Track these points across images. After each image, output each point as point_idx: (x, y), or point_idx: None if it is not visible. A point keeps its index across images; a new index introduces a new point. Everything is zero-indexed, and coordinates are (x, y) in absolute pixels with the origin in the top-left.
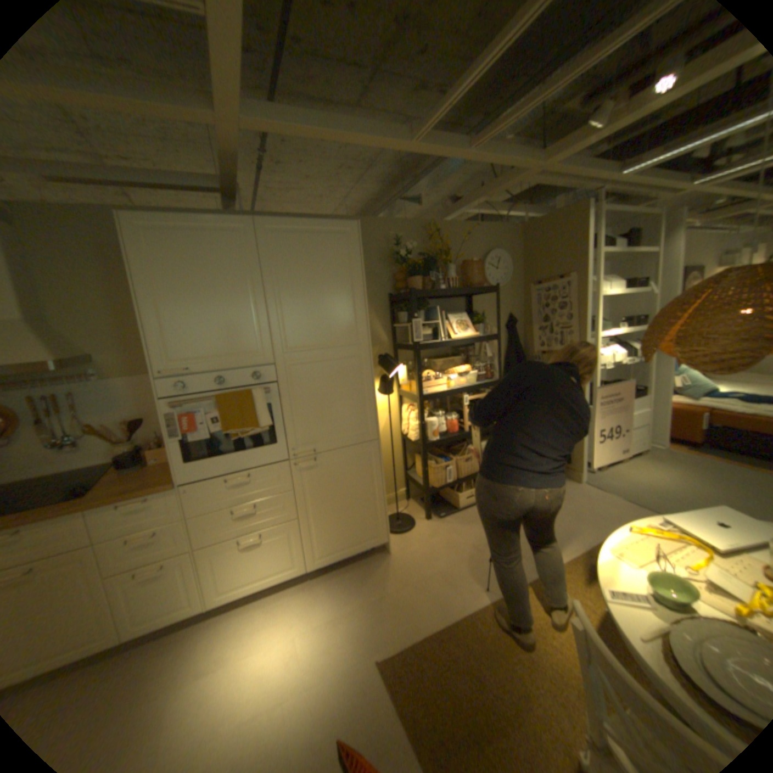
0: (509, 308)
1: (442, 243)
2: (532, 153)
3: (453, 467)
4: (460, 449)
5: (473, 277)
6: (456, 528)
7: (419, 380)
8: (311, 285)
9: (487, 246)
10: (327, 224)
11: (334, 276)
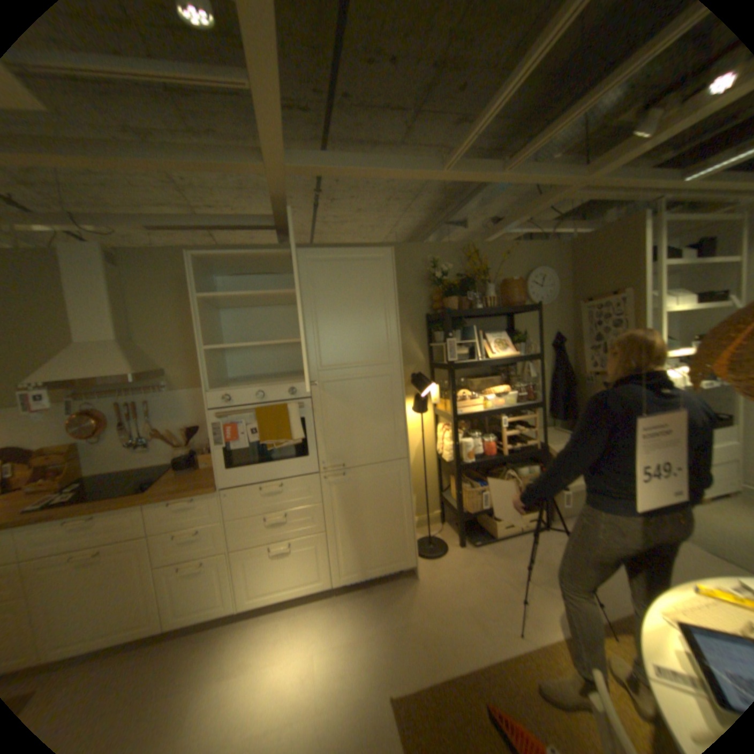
0: (557, 326)
1: (481, 263)
2: (573, 169)
3: (490, 492)
4: (500, 473)
5: (513, 295)
6: (492, 559)
7: (454, 399)
8: (345, 308)
9: (531, 263)
10: (362, 251)
11: (367, 298)
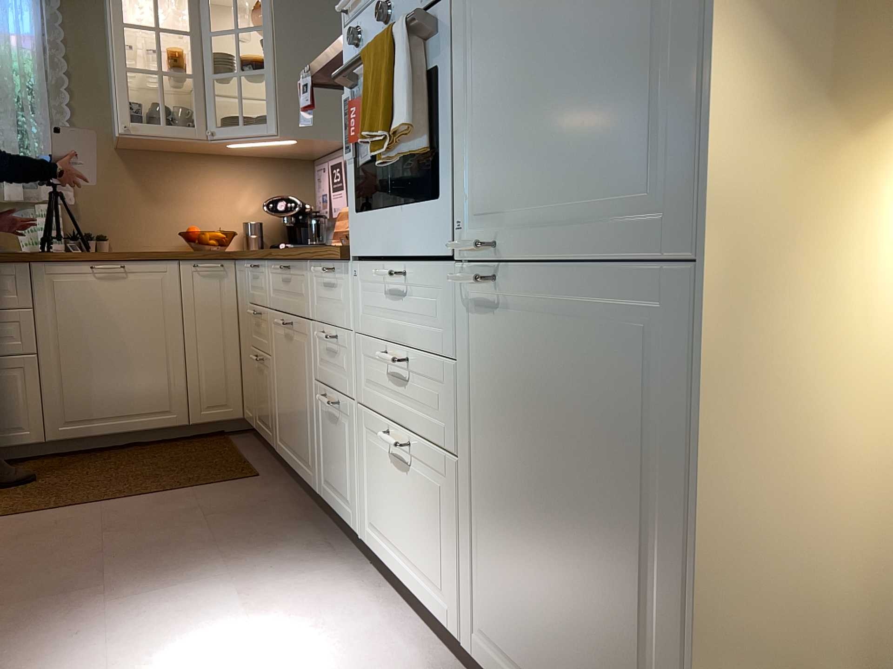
0: None
1: None
2: None
3: None
4: None
5: None
6: None
7: None
8: None
9: None
10: None
11: None
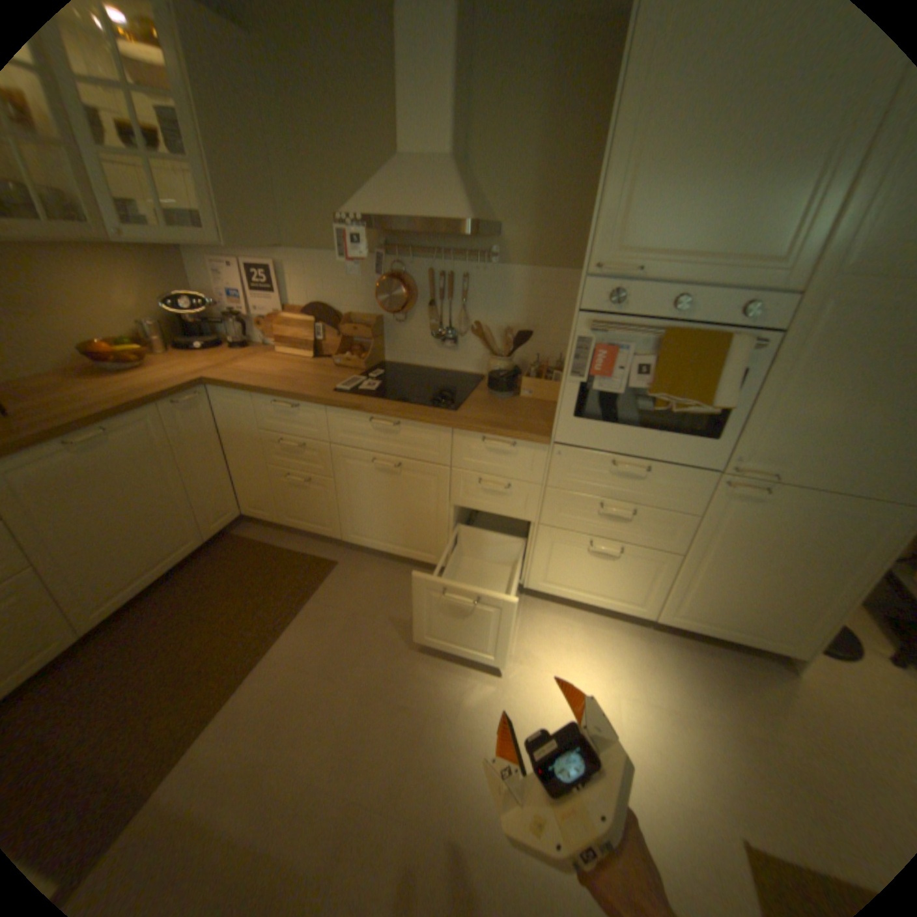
0: None
1: None
2: None
3: None
4: None
5: None
6: None
7: None
8: None
9: None
10: None
11: None
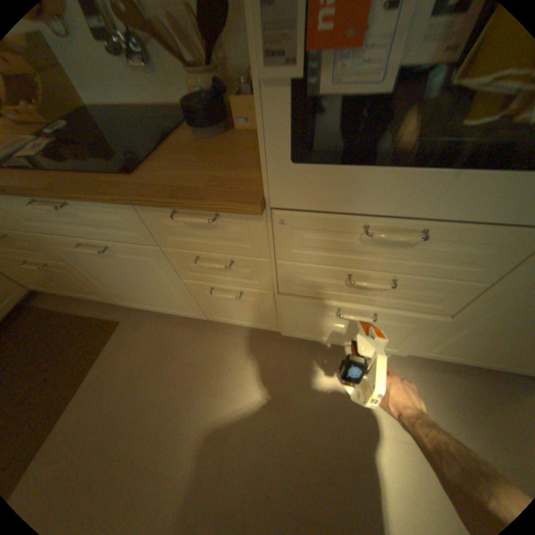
0: None
1: None
2: None
3: None
4: None
5: None
6: None
7: None
8: None
9: None
10: None
11: None
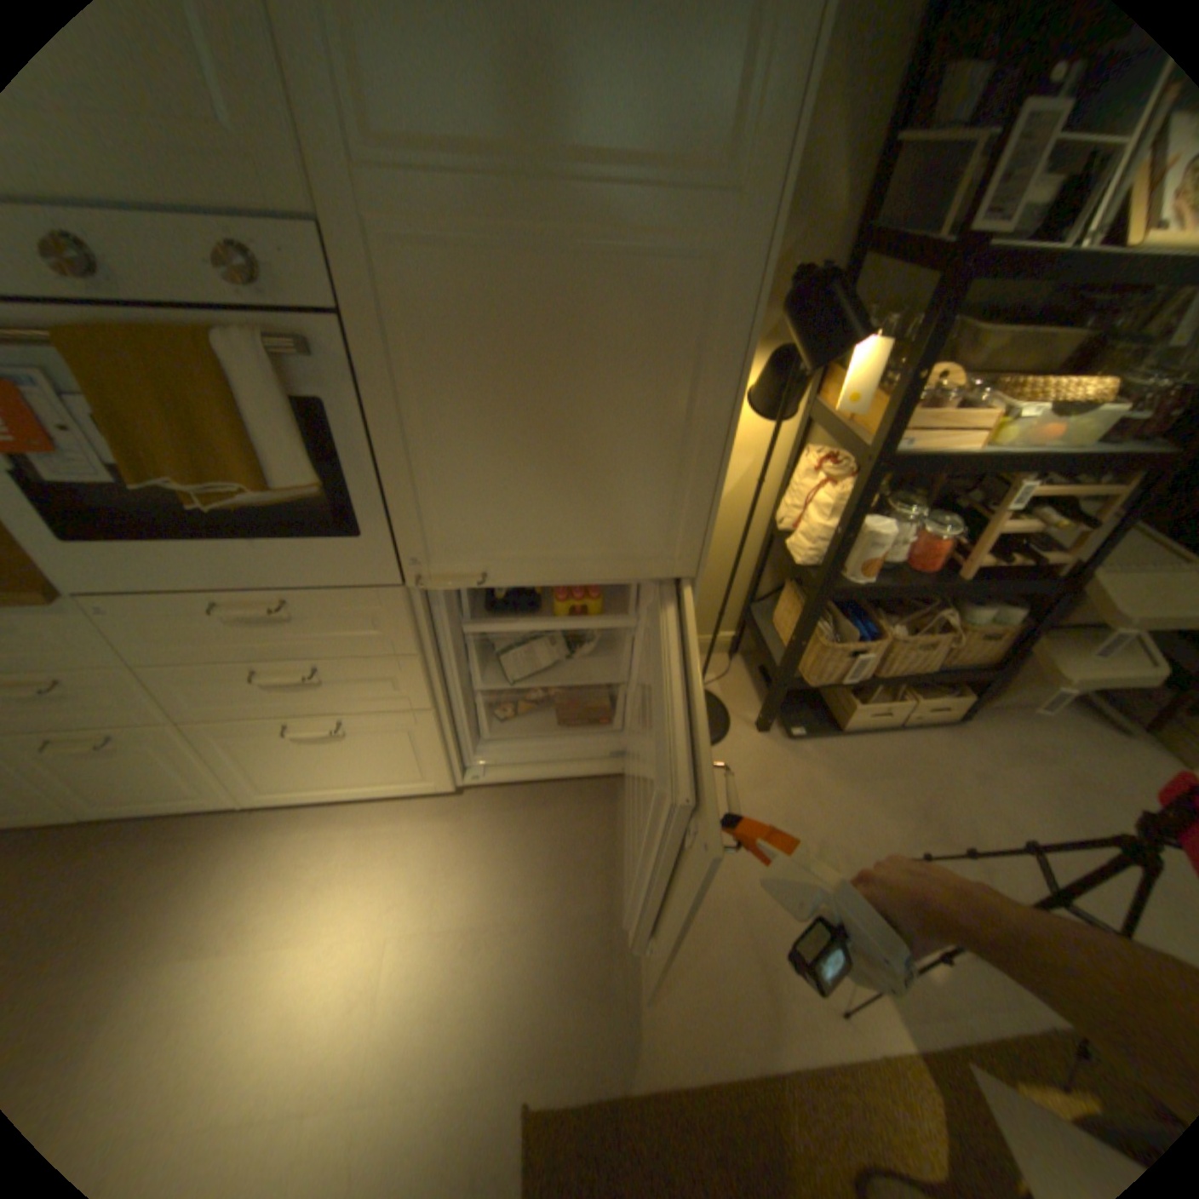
0: None
1: None
2: None
3: (878, 651)
4: (919, 604)
5: None
6: (822, 781)
7: (916, 397)
8: None
9: None
10: None
11: None
